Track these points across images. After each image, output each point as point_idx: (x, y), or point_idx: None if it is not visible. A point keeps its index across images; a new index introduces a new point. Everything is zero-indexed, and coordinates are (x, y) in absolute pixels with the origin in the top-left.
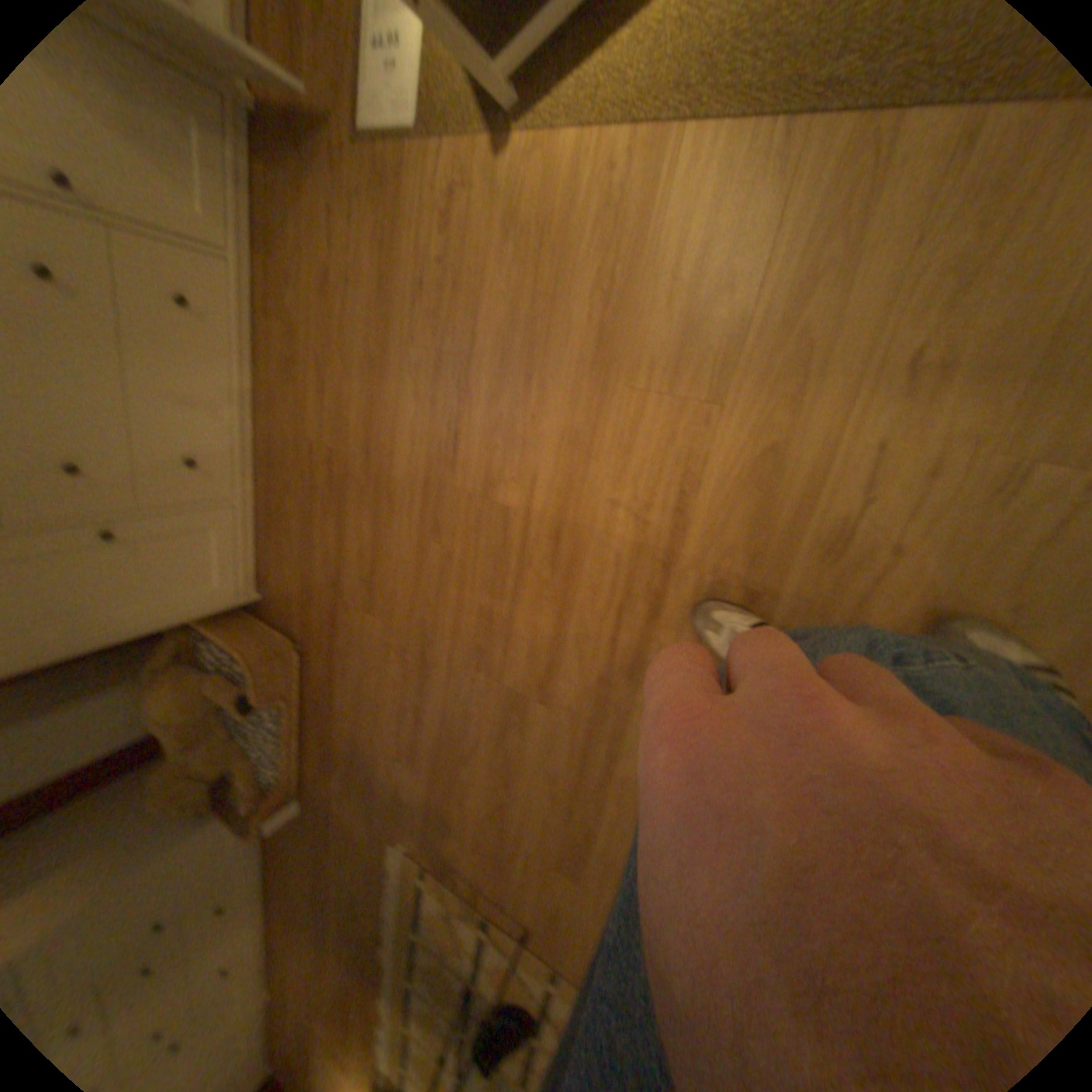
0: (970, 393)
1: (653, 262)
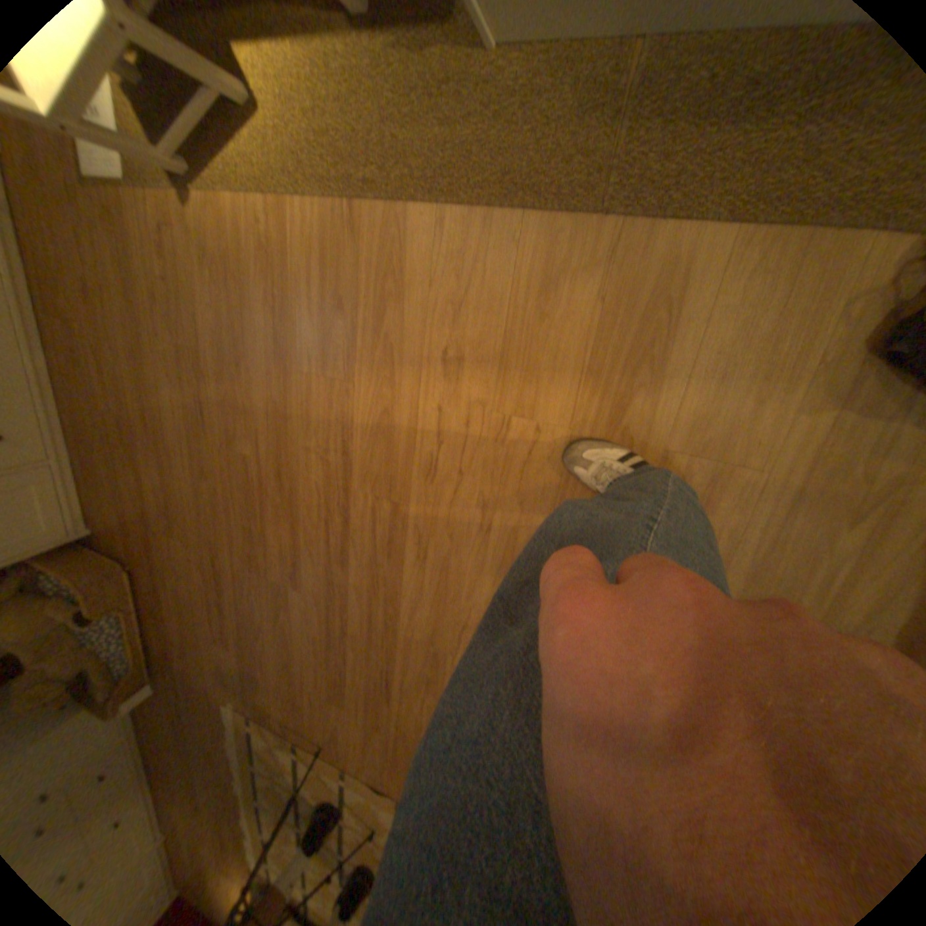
0: (474, 375)
1: (294, 287)
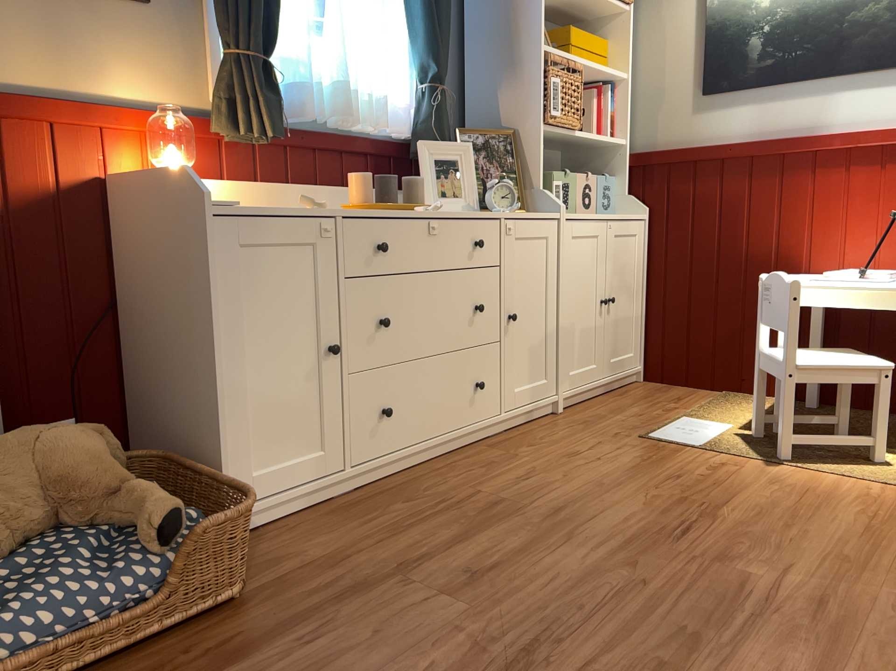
0: None
1: None
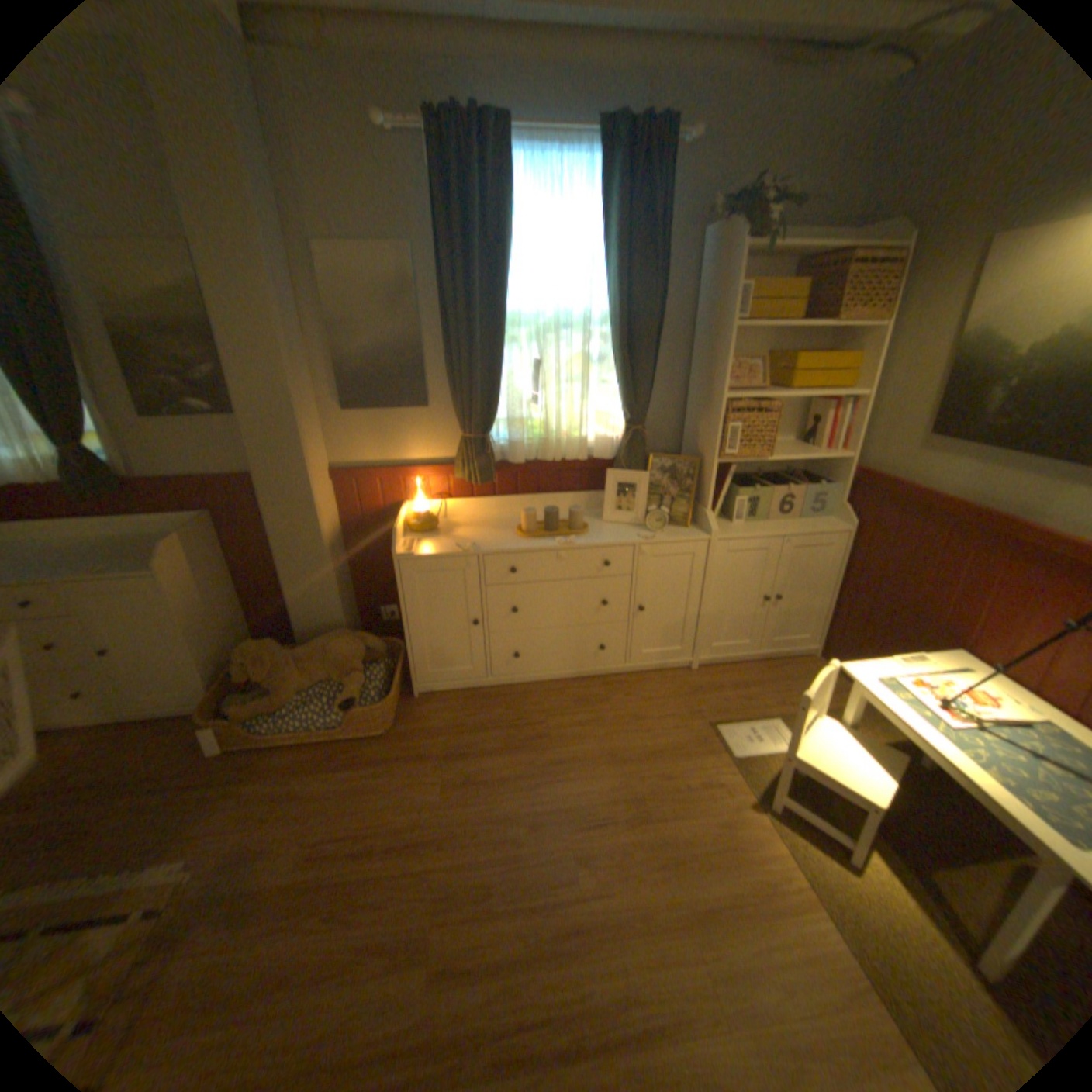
0: None
1: (769, 939)
